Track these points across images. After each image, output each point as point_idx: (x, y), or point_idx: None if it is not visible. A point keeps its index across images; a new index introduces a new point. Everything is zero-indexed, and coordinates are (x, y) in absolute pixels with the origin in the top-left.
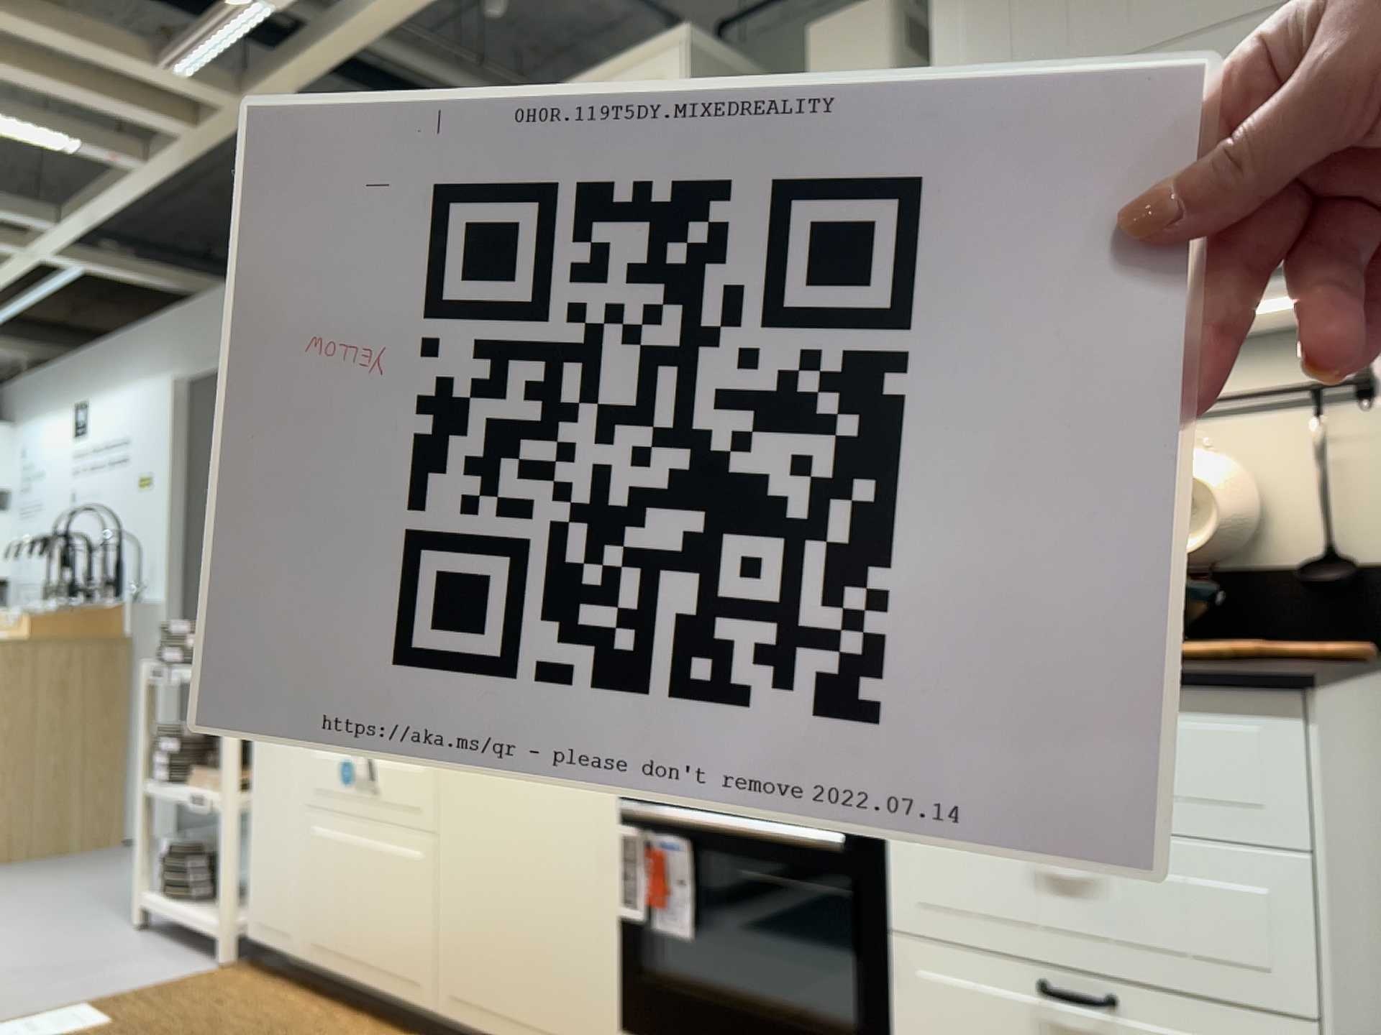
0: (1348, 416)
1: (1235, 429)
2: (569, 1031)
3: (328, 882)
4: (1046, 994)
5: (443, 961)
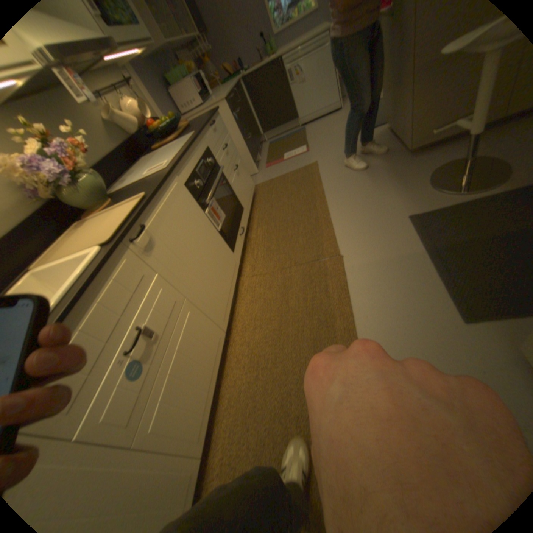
0: (129, 88)
1: (119, 93)
2: (233, 268)
3: (180, 409)
4: (236, 168)
5: (217, 317)
